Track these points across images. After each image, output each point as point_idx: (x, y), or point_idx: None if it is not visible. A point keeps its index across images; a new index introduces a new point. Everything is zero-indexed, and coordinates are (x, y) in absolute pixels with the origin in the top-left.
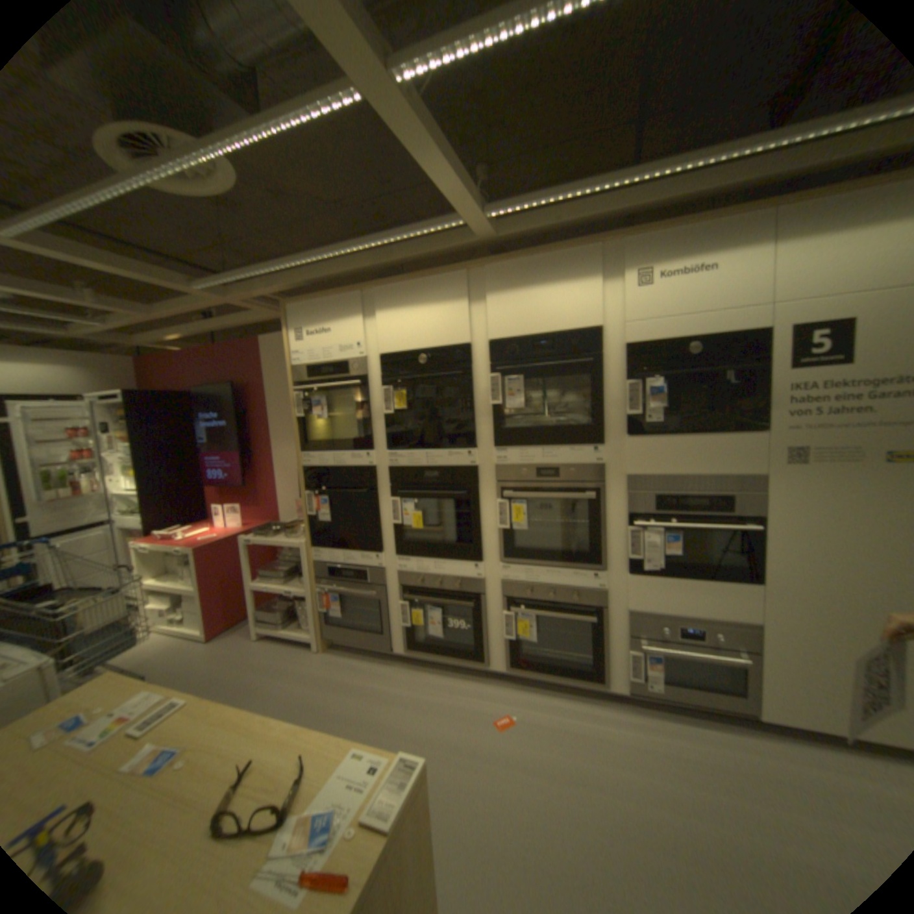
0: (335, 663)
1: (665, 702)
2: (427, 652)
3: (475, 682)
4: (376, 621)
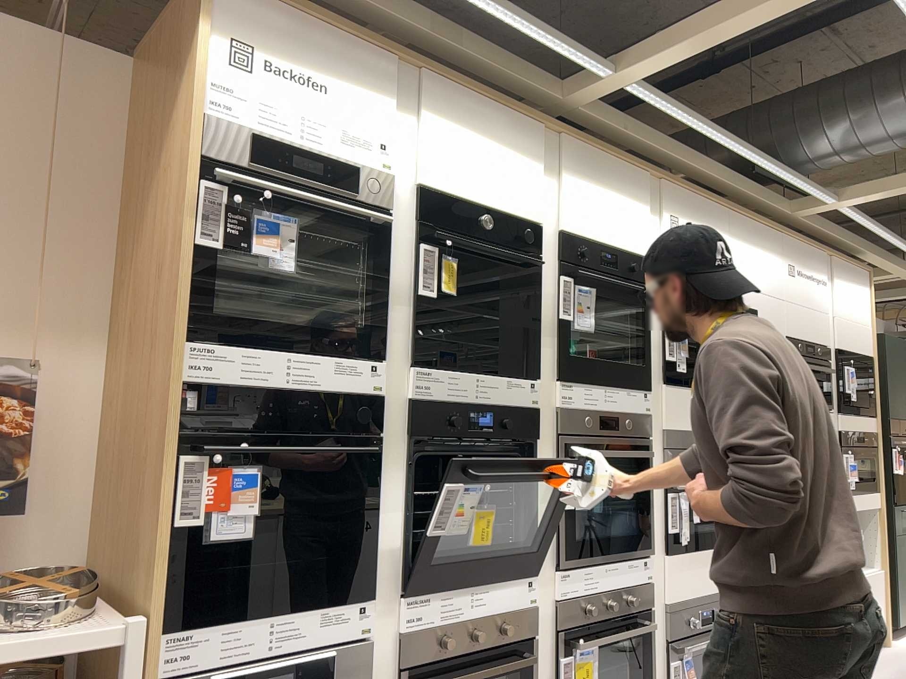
0: None
1: None
2: None
3: None
4: None
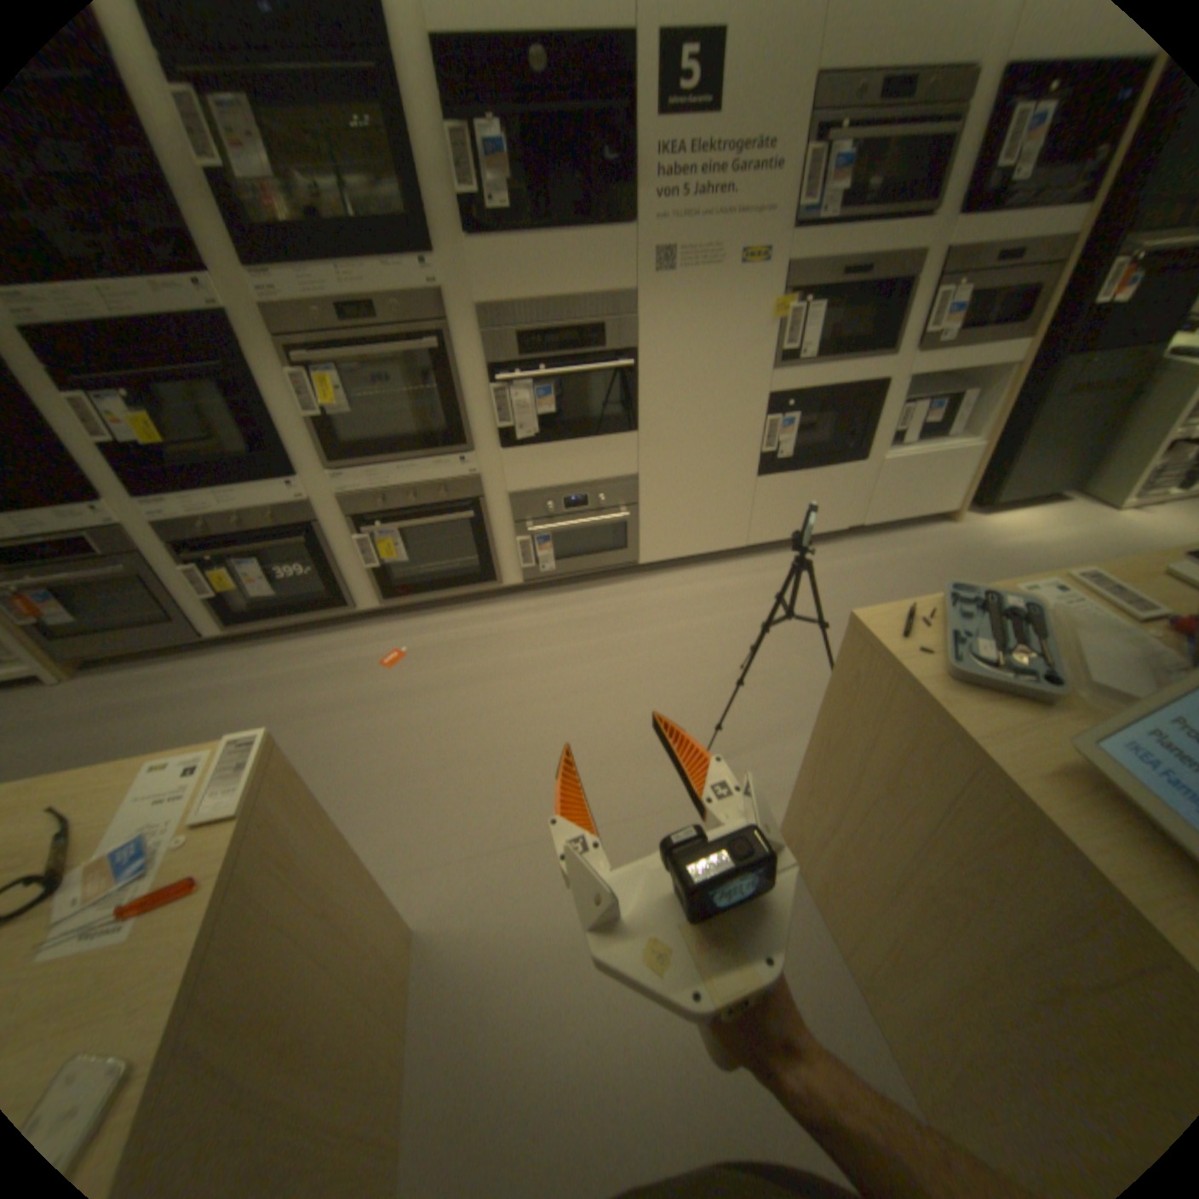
0: (103, 684)
1: (556, 578)
2: (257, 619)
3: (342, 631)
4: (149, 606)
